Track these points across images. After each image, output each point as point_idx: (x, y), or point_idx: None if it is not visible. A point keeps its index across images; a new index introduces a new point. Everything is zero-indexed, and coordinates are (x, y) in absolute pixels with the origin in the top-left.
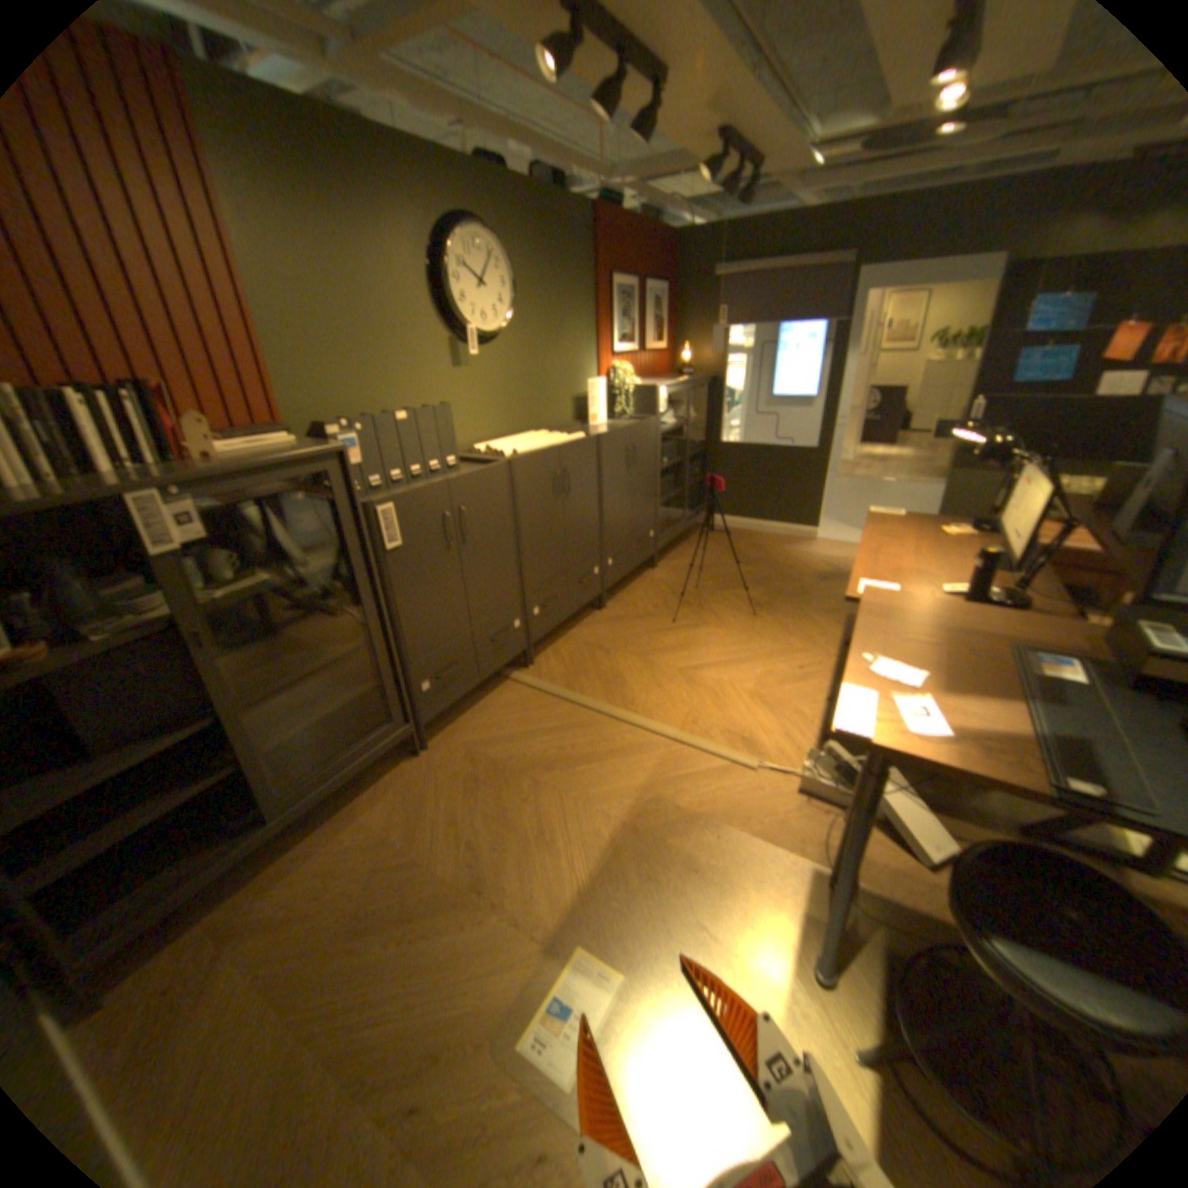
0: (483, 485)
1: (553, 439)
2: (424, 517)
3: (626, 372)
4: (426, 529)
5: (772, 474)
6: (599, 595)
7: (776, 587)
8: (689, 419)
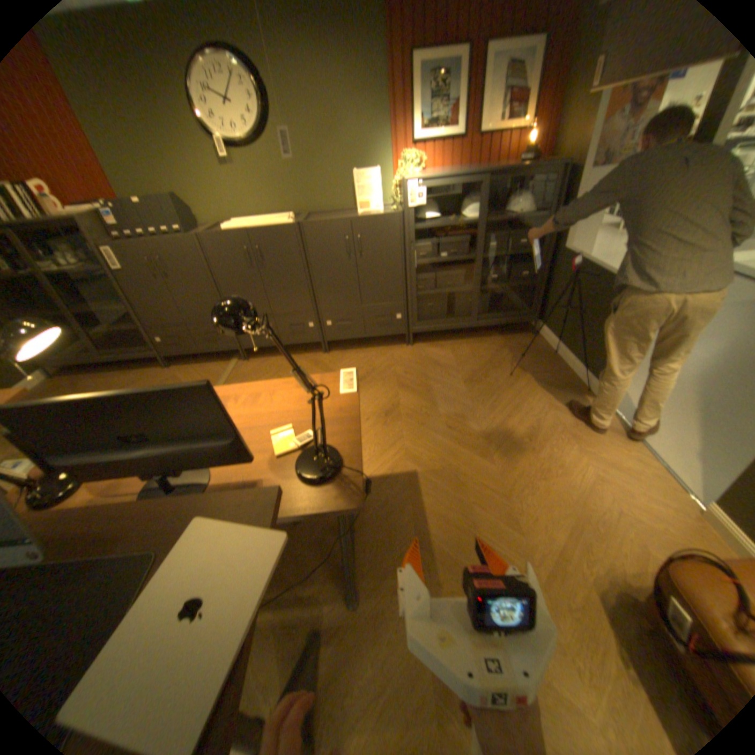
0: (171, 245)
1: (269, 221)
2: (130, 257)
3: (415, 160)
4: (133, 263)
5: (589, 302)
6: (317, 341)
7: (438, 410)
8: (516, 213)
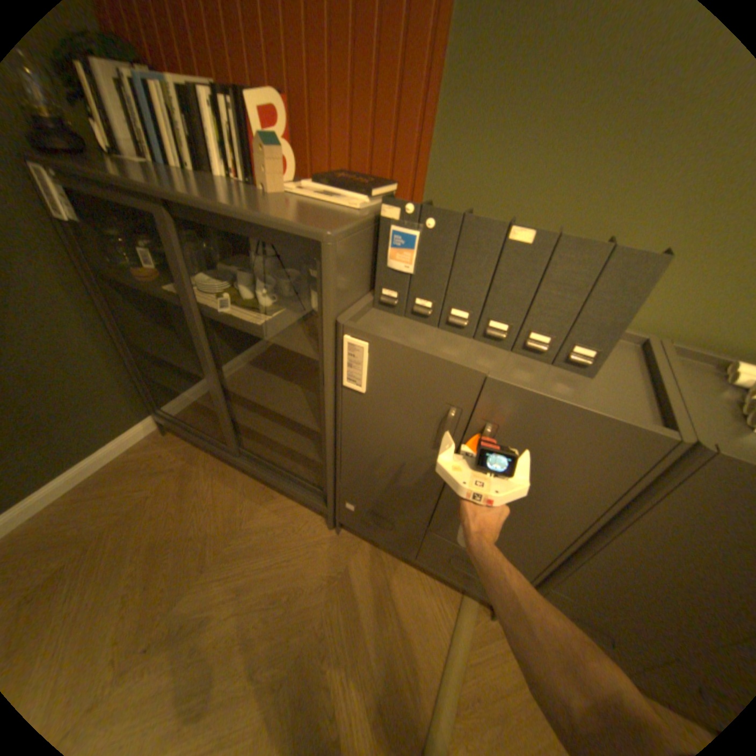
0: (567, 428)
1: None
2: (411, 387)
3: None
4: (408, 401)
5: None
6: None
7: None
8: None
